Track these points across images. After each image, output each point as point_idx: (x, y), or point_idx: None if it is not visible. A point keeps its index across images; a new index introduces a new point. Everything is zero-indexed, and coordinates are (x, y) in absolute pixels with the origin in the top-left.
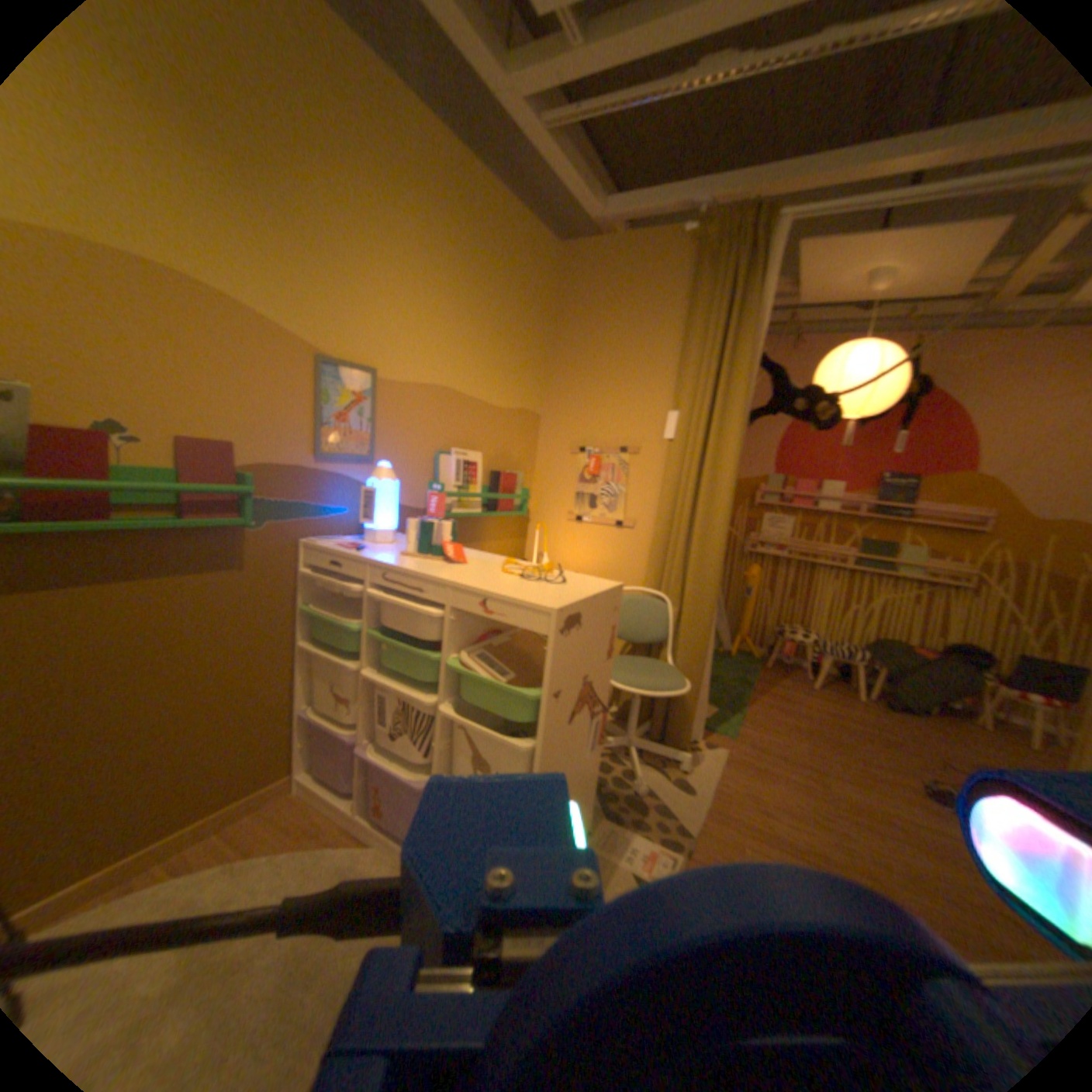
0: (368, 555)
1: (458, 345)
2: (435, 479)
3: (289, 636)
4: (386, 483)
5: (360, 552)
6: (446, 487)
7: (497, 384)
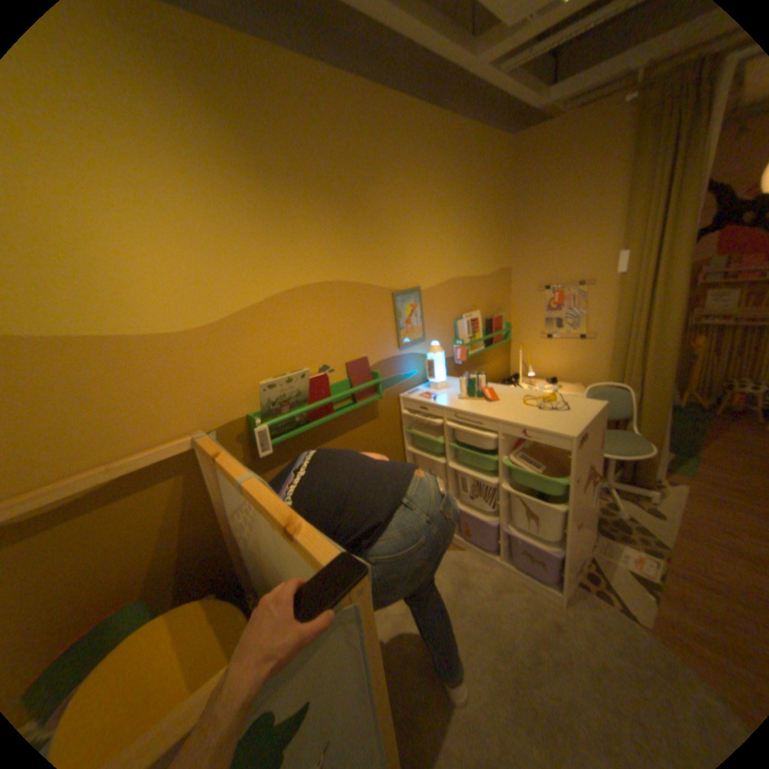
0: (440, 402)
1: (456, 247)
2: (454, 336)
3: (399, 444)
4: (437, 354)
5: (434, 399)
6: (463, 341)
7: (481, 260)
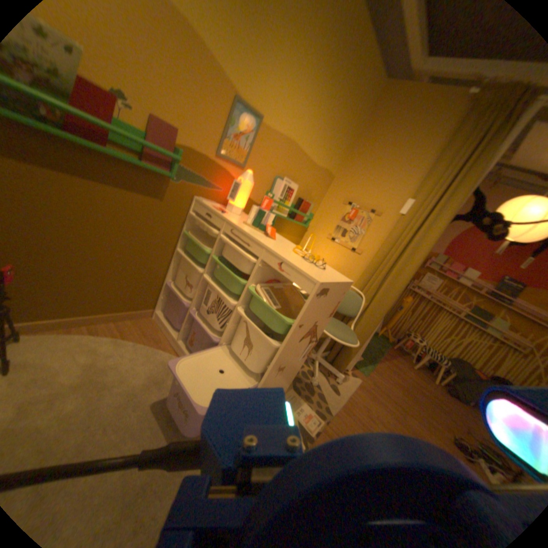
0: (227, 217)
1: (310, 119)
2: (270, 191)
3: (174, 243)
4: (248, 182)
5: (223, 214)
6: (274, 197)
7: (320, 151)
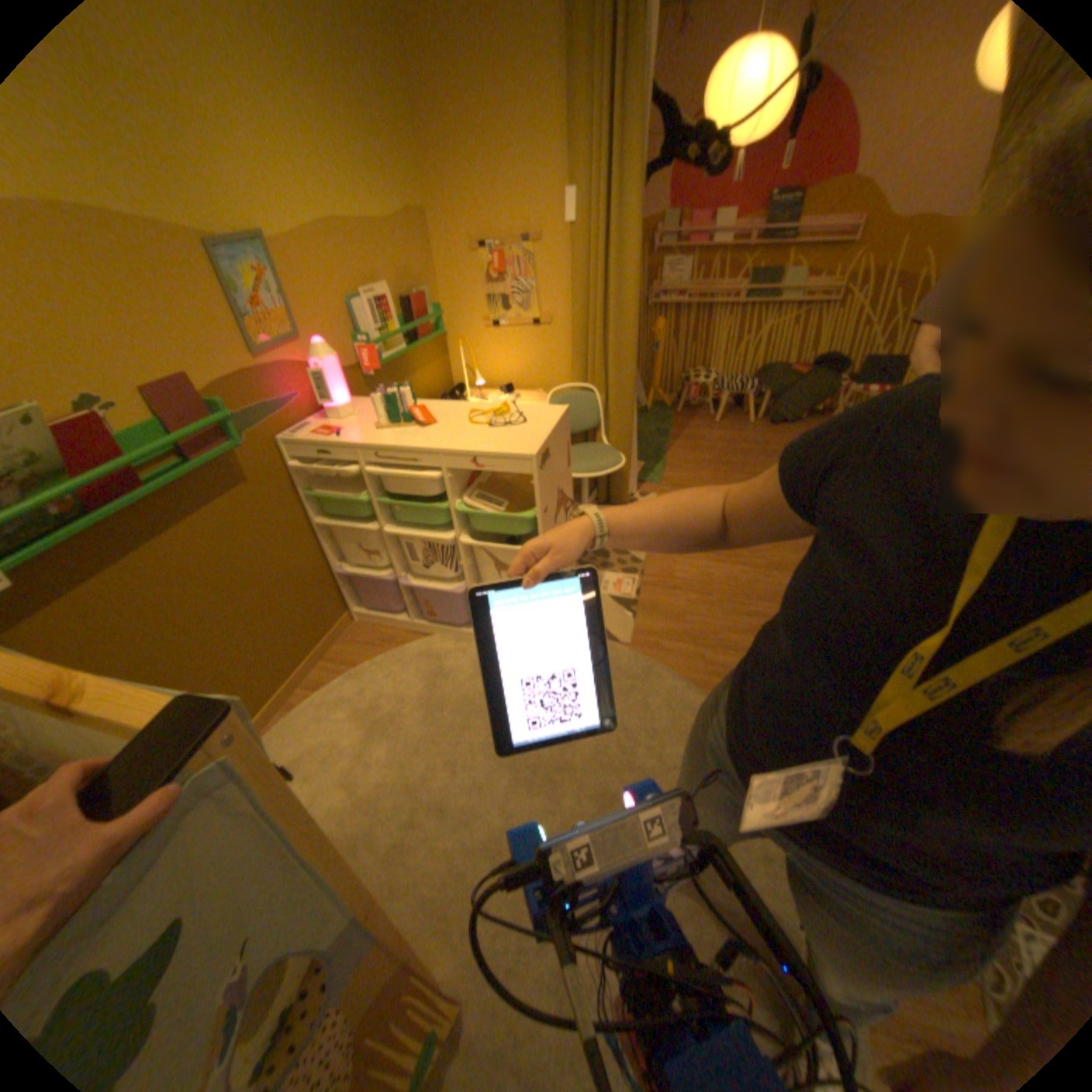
0: (348, 438)
1: (318, 155)
2: (353, 329)
3: (300, 517)
4: (326, 359)
5: (337, 436)
6: (369, 336)
7: (371, 189)
